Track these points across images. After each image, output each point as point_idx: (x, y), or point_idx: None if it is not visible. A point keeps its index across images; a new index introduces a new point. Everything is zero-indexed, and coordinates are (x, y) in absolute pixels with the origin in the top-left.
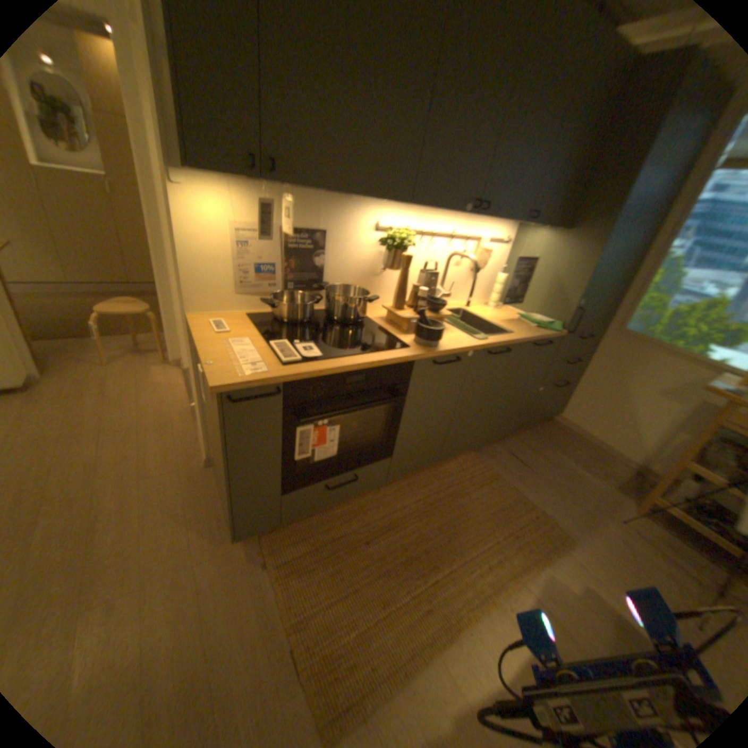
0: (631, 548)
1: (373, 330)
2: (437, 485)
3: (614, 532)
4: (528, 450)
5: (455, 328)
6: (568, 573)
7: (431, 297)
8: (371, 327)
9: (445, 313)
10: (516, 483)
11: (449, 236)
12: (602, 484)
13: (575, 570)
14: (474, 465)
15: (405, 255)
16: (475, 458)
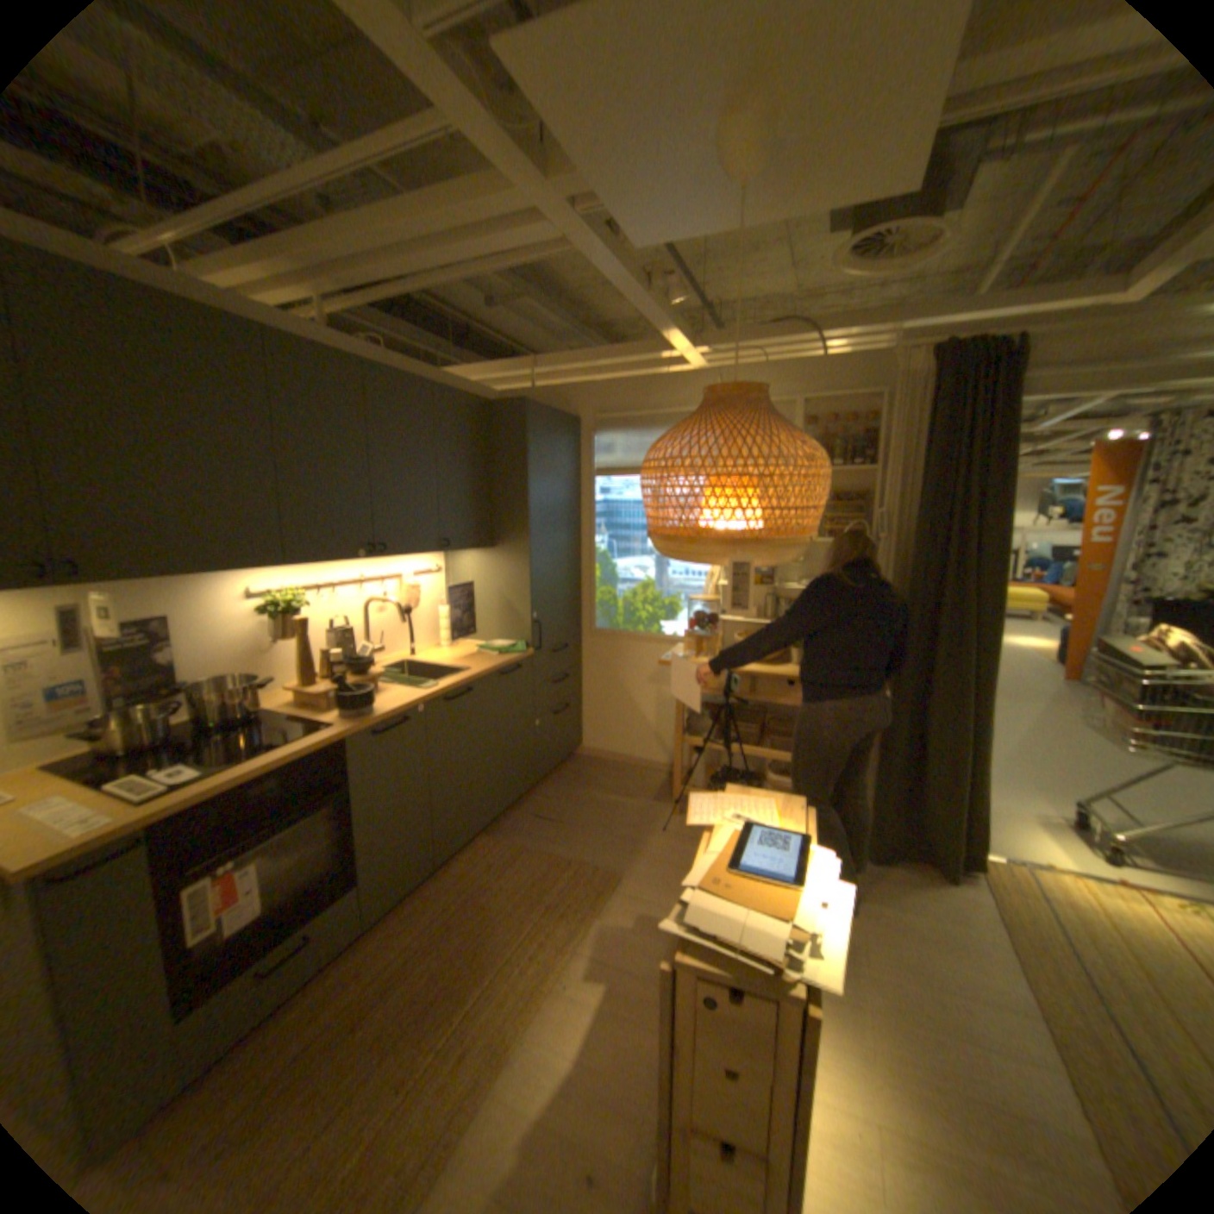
0: (673, 853)
1: (277, 723)
2: (442, 901)
3: (655, 846)
4: (553, 803)
5: (396, 686)
6: (616, 913)
7: (352, 659)
8: (272, 720)
9: (381, 672)
10: (544, 848)
11: (358, 581)
12: (637, 802)
13: (623, 906)
14: (488, 852)
15: (299, 619)
16: (489, 843)
